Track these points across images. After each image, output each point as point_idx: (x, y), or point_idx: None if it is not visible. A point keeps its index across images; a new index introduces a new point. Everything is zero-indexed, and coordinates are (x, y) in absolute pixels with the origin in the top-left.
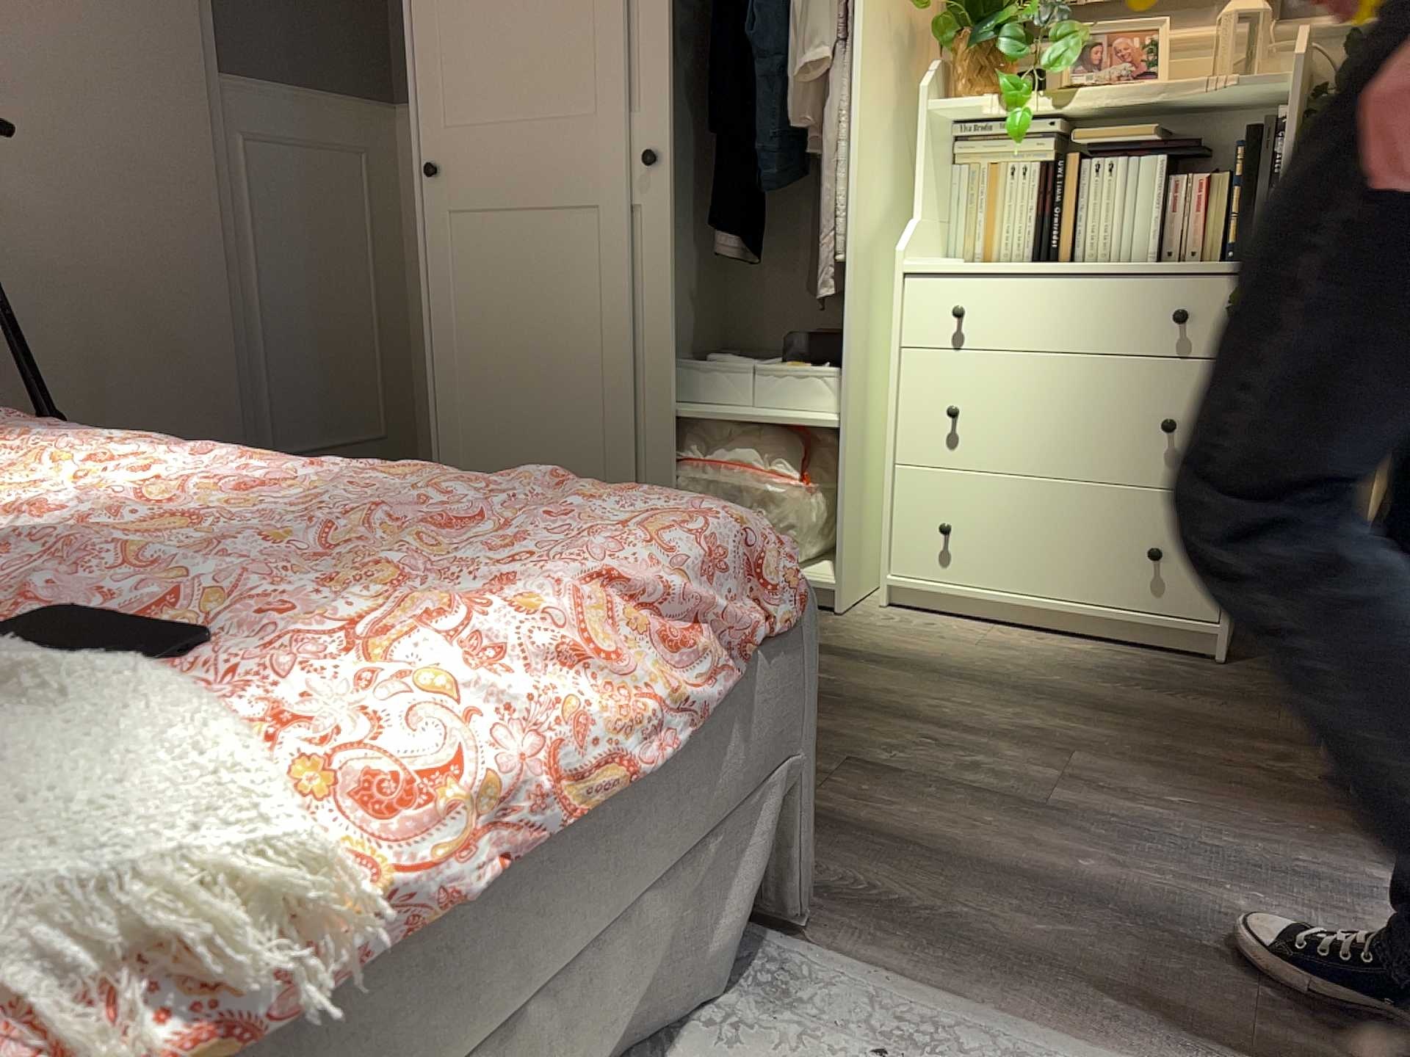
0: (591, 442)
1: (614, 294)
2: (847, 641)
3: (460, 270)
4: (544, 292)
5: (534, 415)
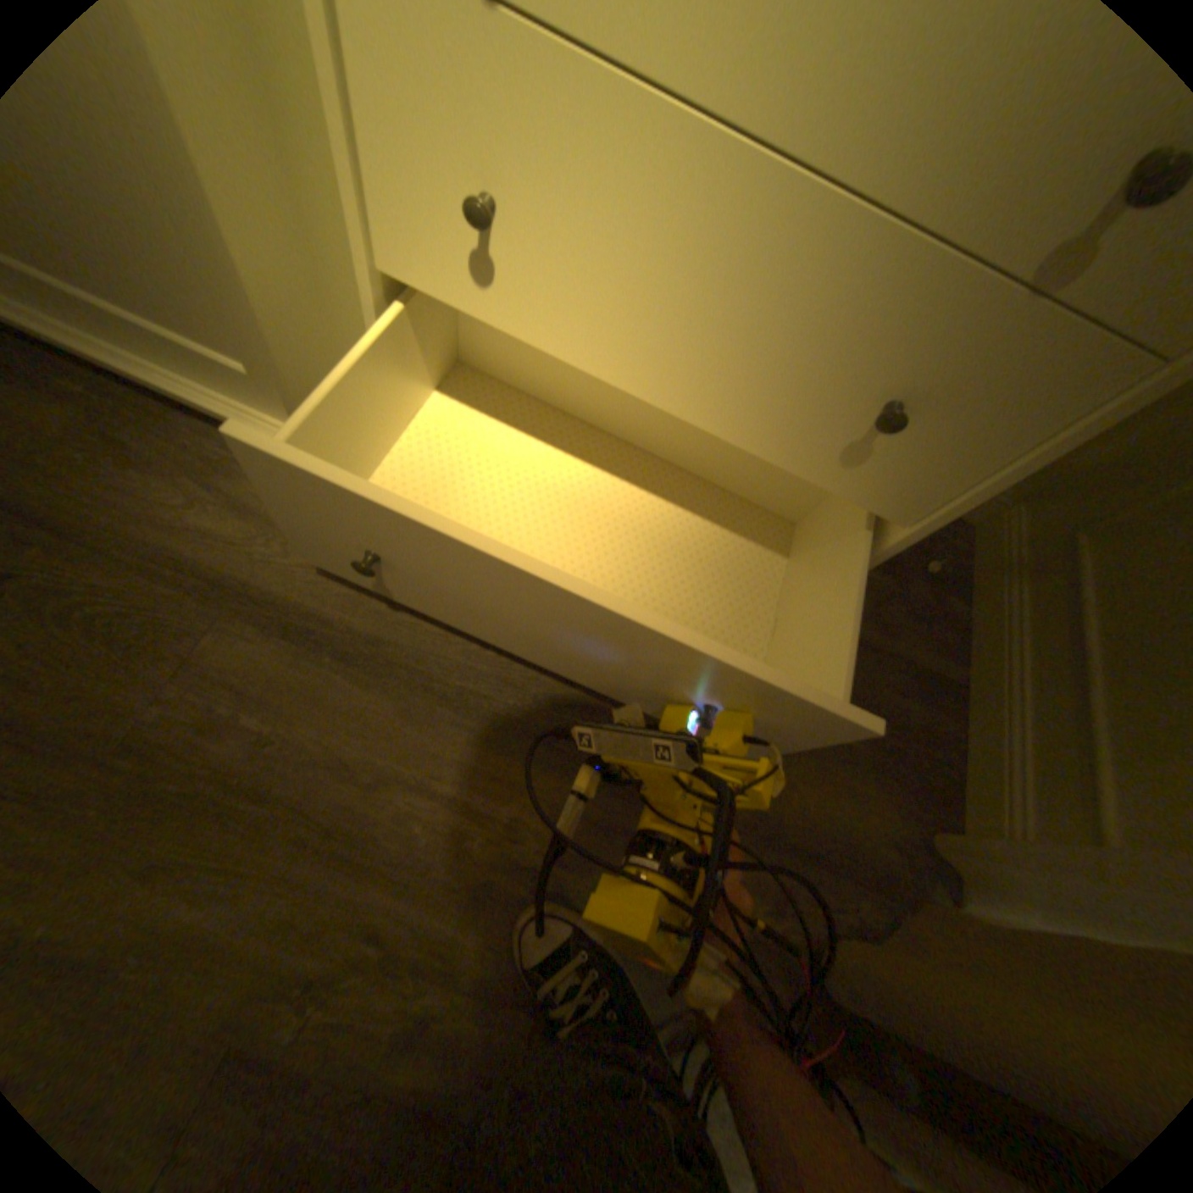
0: None
1: None
2: (318, 570)
3: None
4: None
5: None
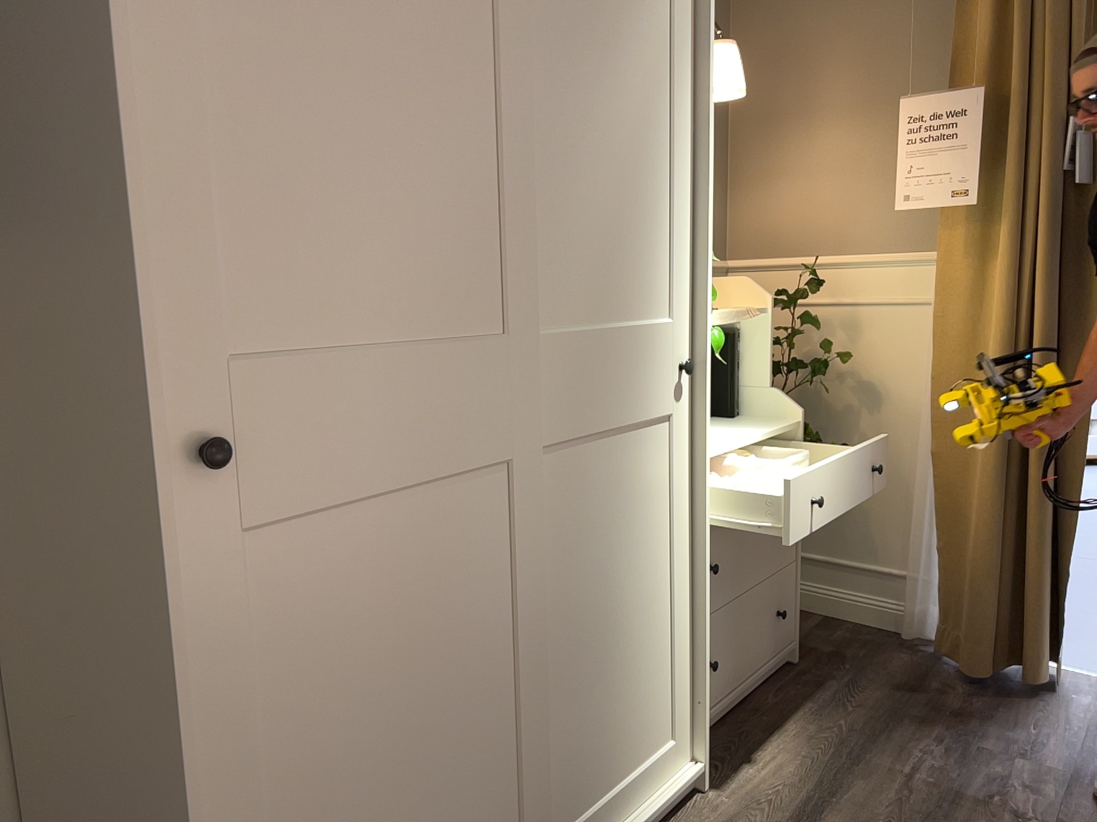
0: (500, 797)
1: (530, 573)
2: (773, 799)
3: (262, 638)
4: (432, 611)
5: (417, 820)
